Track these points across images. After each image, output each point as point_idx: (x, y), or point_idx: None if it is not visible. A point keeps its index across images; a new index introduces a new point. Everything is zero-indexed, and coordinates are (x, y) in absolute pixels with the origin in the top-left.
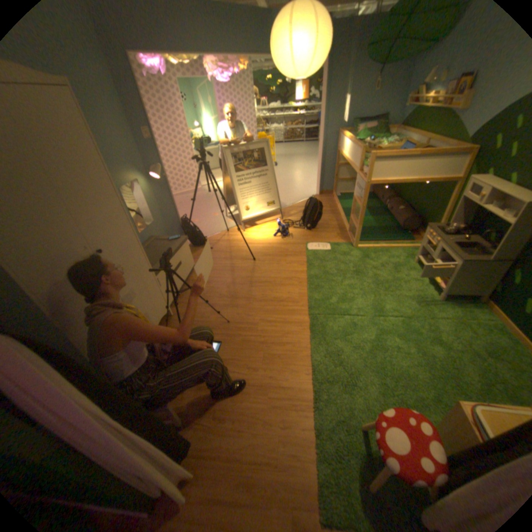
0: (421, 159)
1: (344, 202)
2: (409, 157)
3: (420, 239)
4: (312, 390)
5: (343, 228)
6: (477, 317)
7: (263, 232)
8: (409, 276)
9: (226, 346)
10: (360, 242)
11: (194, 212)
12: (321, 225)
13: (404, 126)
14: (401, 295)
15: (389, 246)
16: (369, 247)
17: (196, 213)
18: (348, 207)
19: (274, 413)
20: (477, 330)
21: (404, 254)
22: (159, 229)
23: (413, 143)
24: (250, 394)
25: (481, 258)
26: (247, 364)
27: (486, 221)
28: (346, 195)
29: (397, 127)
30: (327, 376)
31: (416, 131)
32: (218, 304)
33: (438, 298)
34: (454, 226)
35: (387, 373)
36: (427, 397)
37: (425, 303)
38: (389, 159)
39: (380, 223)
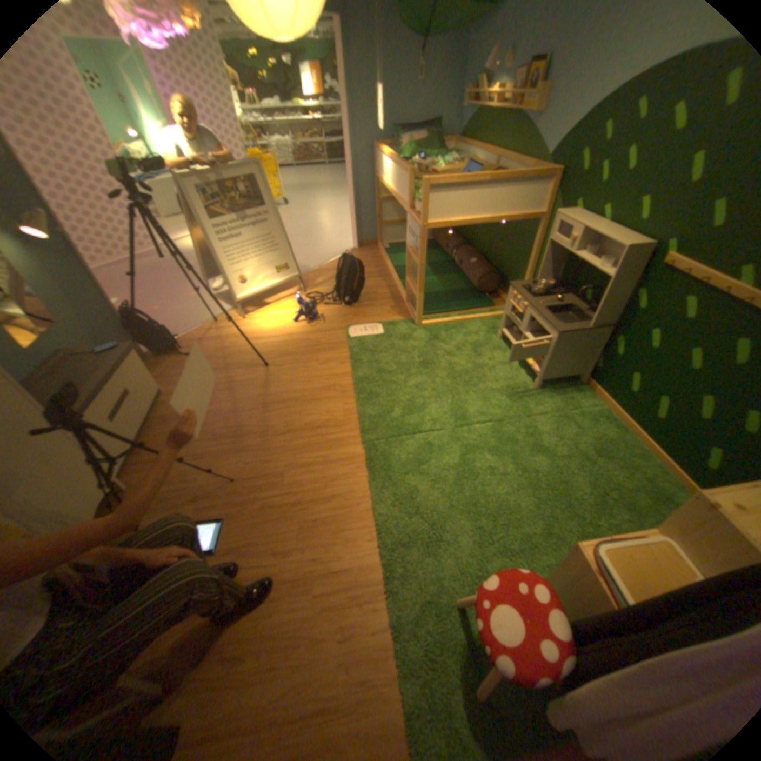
0: (492, 188)
1: (396, 257)
2: (476, 185)
3: (501, 304)
4: (379, 564)
5: (398, 298)
6: (579, 405)
7: (277, 316)
8: (494, 359)
9: (232, 525)
10: (423, 317)
11: (149, 292)
12: (366, 296)
13: (464, 139)
14: (487, 389)
15: (463, 318)
16: (437, 324)
17: (153, 295)
18: (402, 265)
19: (324, 621)
20: (581, 422)
21: (483, 328)
22: (73, 334)
23: (478, 165)
24: (283, 597)
25: (578, 326)
26: (272, 548)
27: (579, 274)
28: (397, 247)
29: (455, 141)
30: (399, 537)
31: (481, 146)
32: (211, 452)
33: (532, 386)
34: (542, 284)
35: (480, 510)
36: (534, 533)
37: (518, 396)
38: (450, 190)
39: (448, 285)
